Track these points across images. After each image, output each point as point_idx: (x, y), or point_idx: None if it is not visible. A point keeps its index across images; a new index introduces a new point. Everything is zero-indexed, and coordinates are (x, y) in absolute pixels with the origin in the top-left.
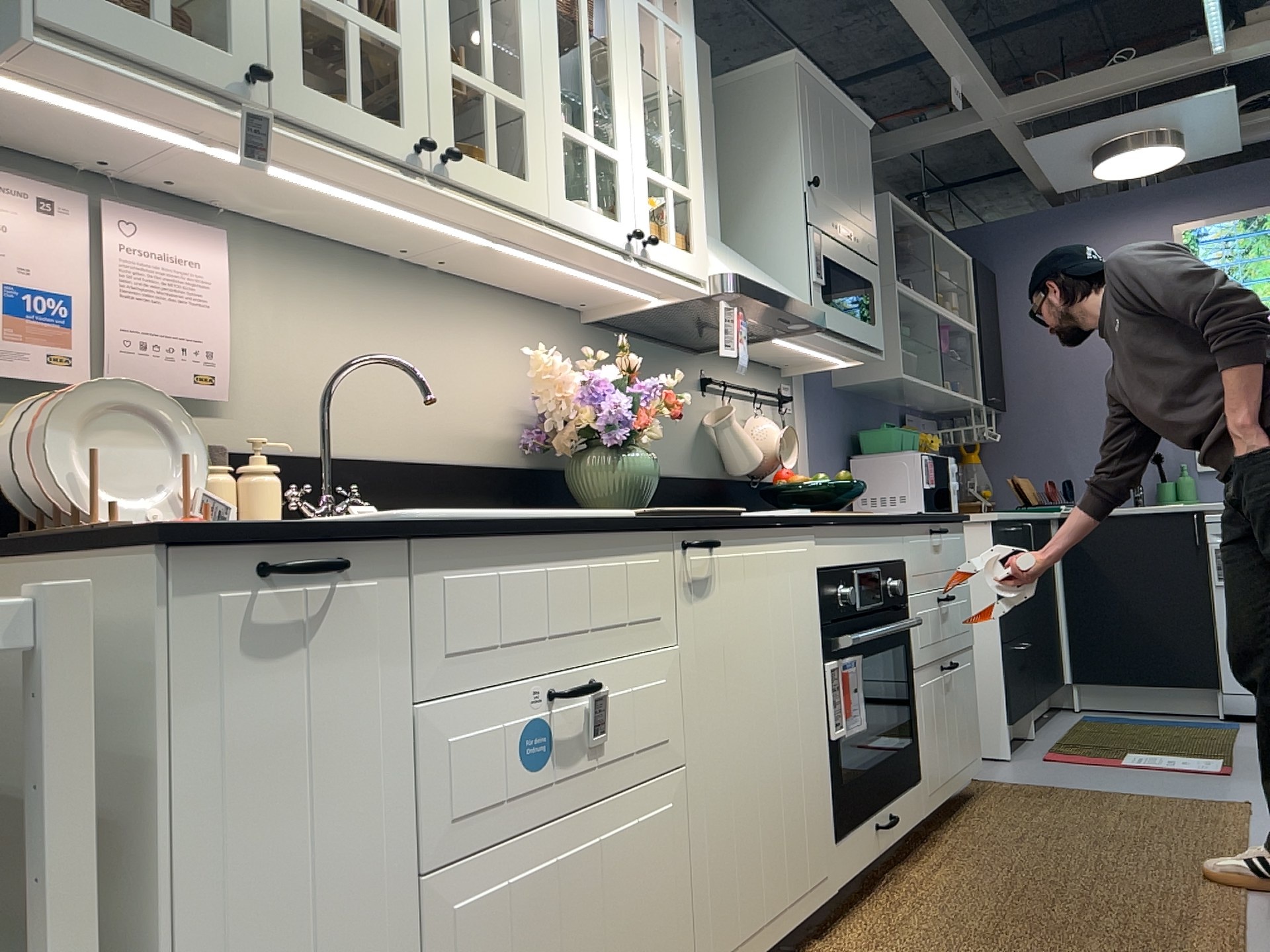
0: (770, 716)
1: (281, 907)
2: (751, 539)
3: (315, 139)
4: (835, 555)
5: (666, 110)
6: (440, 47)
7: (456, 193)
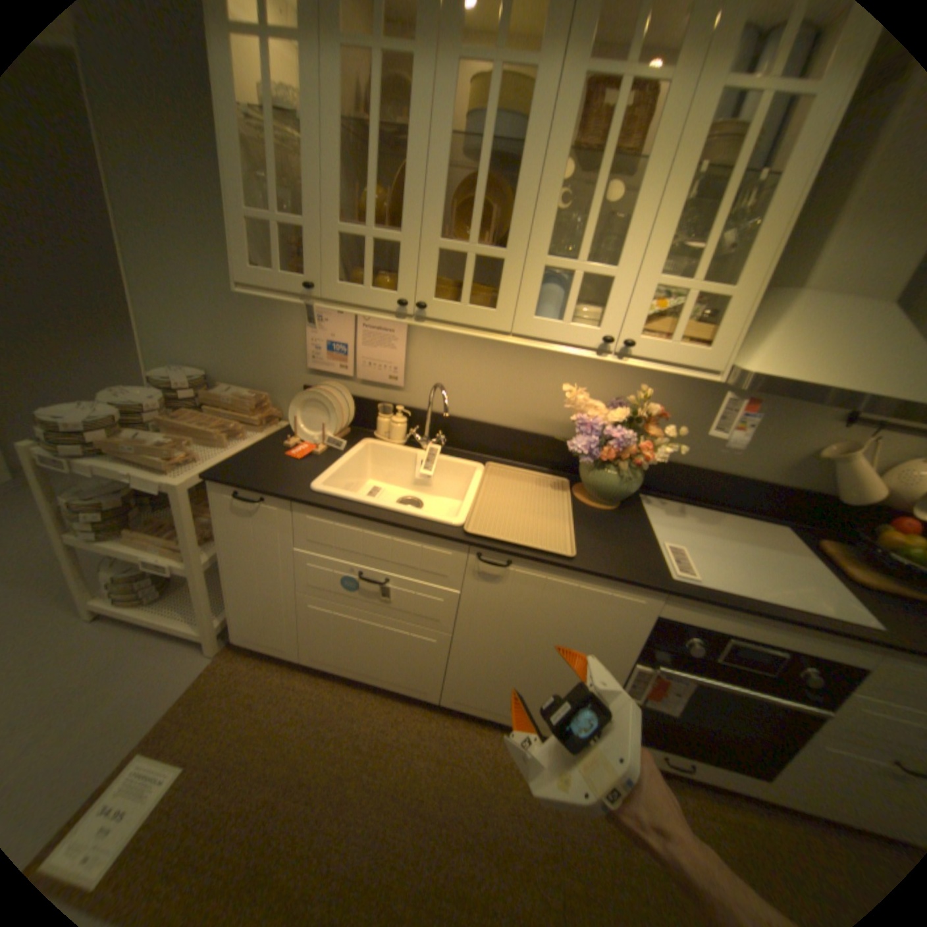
0: (544, 654)
1: (250, 574)
2: (559, 573)
3: (347, 308)
4: (698, 620)
5: (725, 205)
6: (431, 232)
7: (434, 324)
